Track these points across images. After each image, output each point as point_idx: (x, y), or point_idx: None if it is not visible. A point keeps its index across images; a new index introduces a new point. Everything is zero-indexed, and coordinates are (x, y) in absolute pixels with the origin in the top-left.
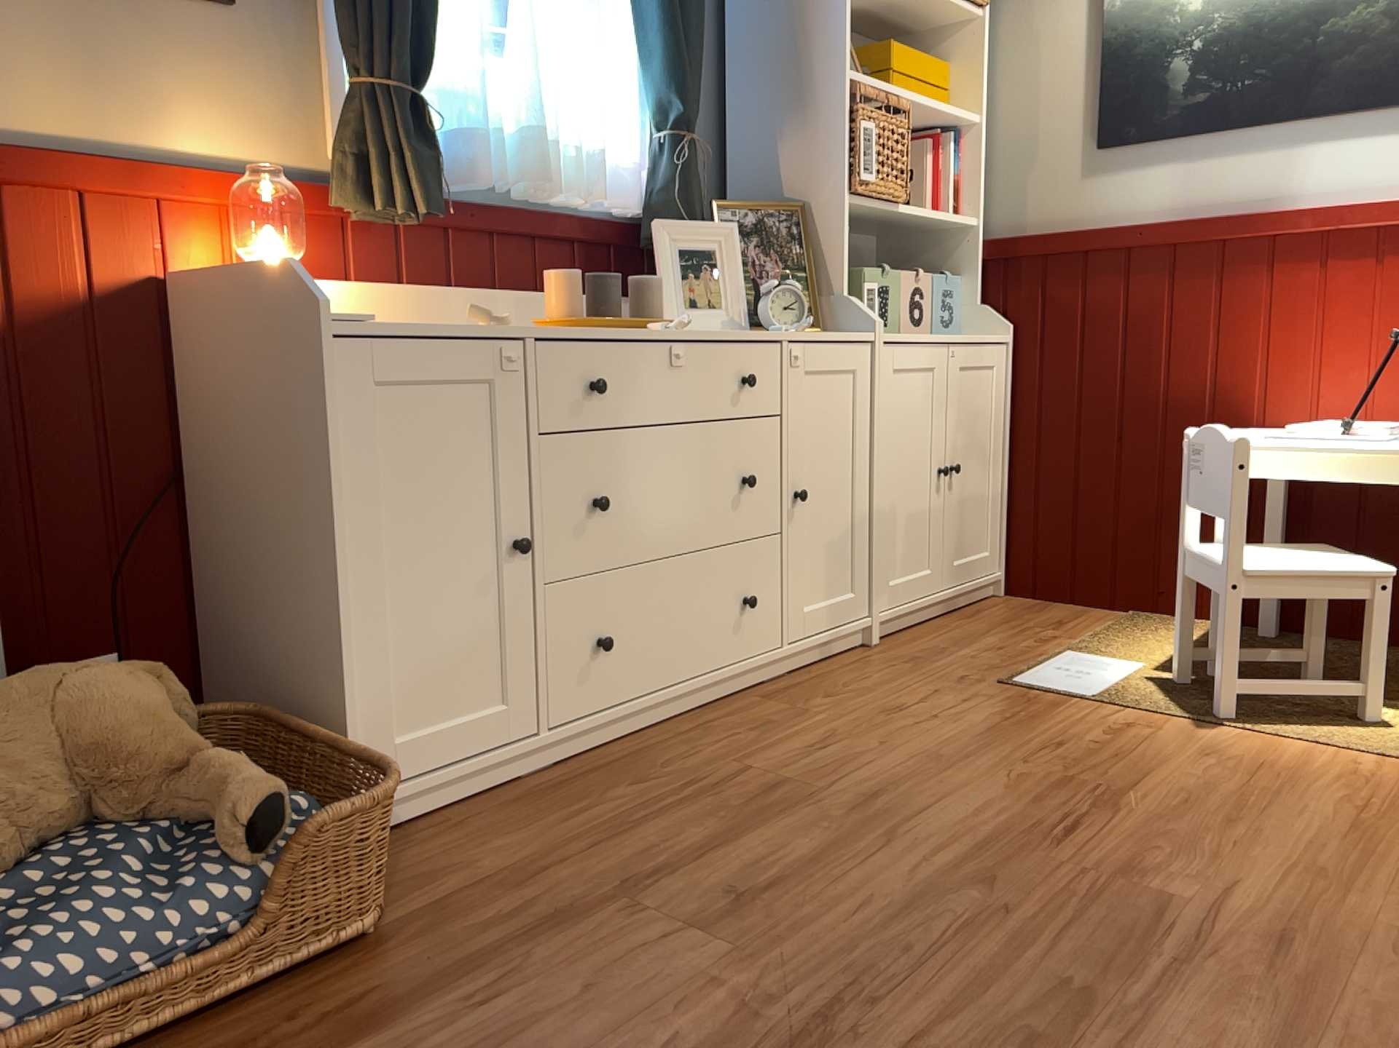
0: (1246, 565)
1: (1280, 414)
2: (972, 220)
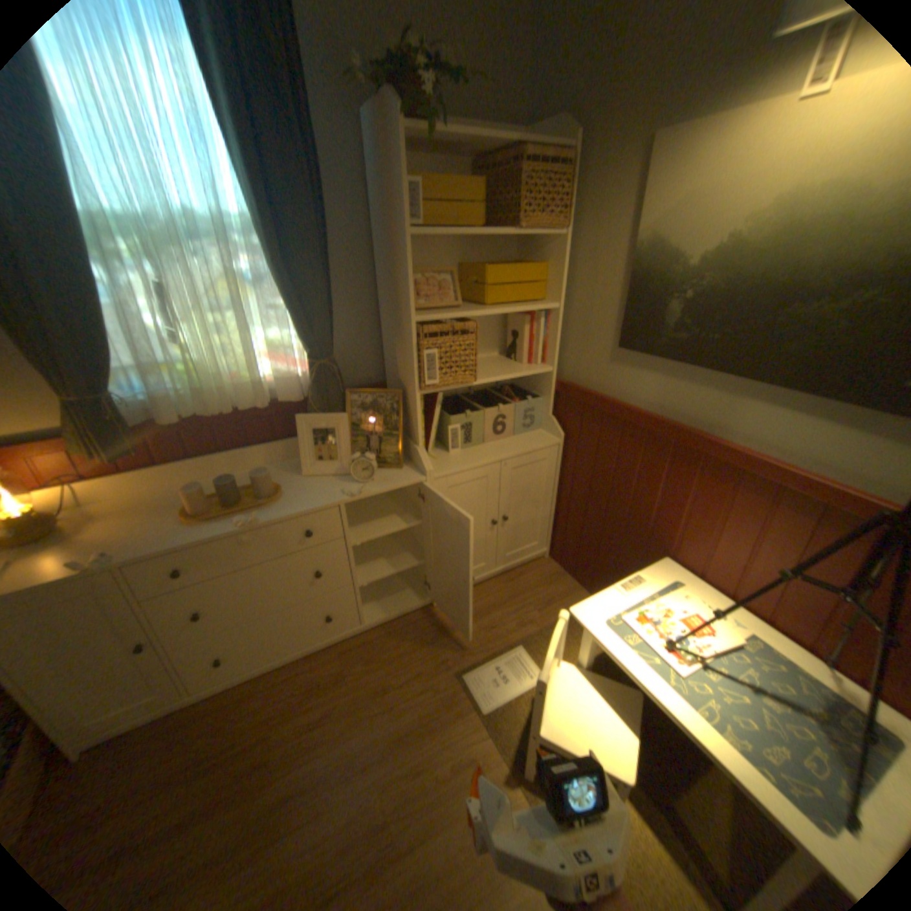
0: (549, 728)
1: (688, 560)
2: (547, 370)
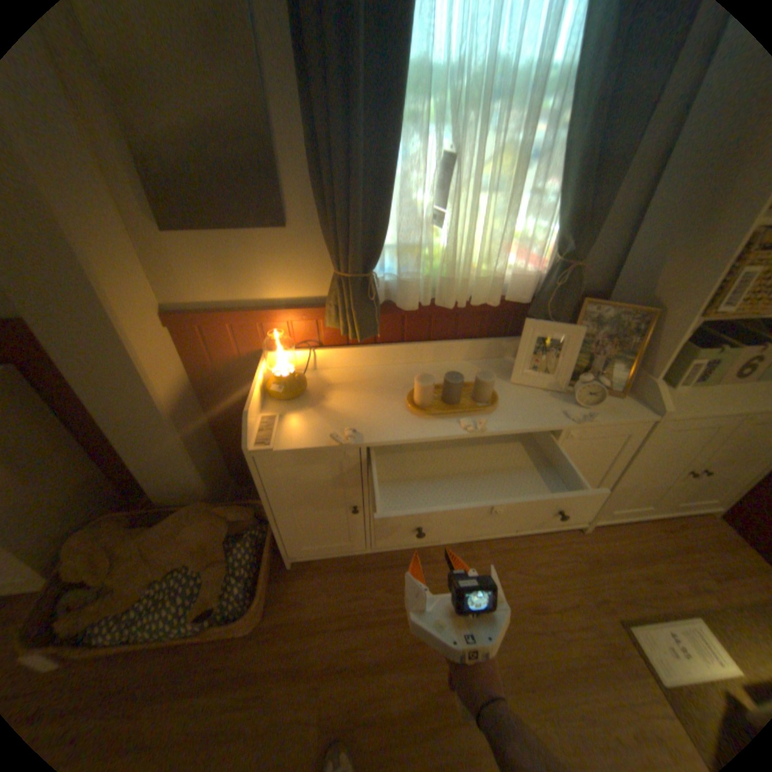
0: None
1: None
2: None
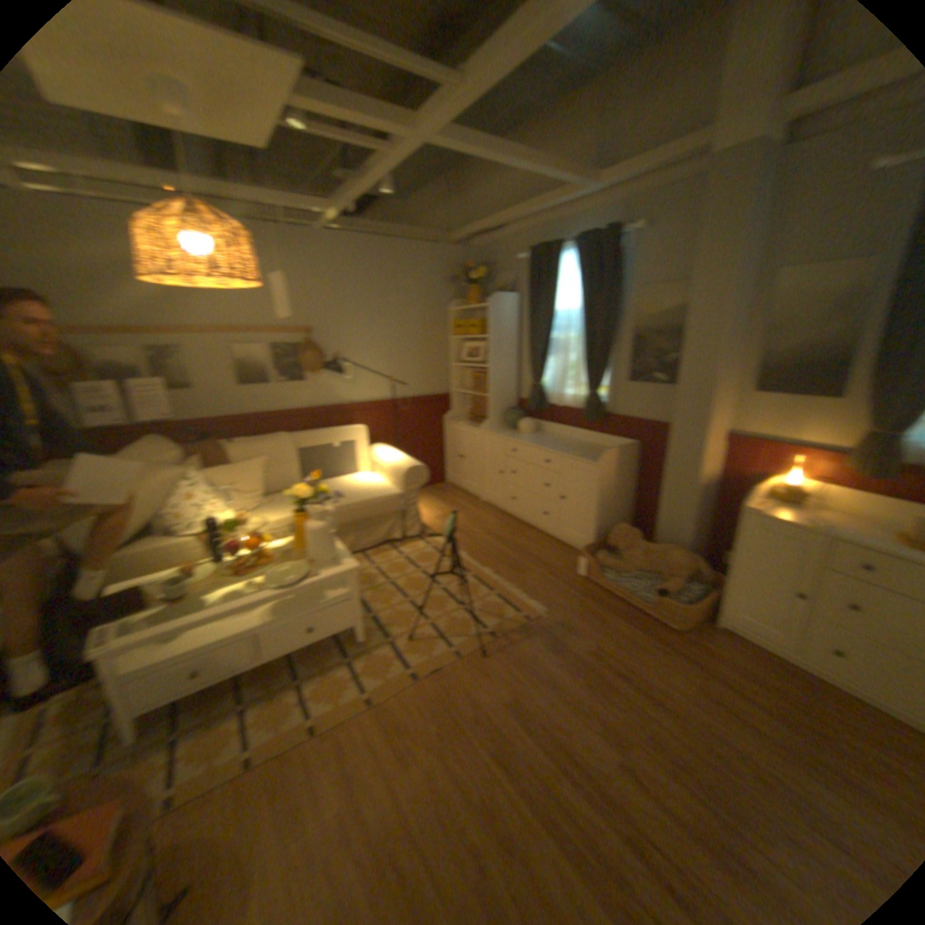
0: None
1: None
2: None
